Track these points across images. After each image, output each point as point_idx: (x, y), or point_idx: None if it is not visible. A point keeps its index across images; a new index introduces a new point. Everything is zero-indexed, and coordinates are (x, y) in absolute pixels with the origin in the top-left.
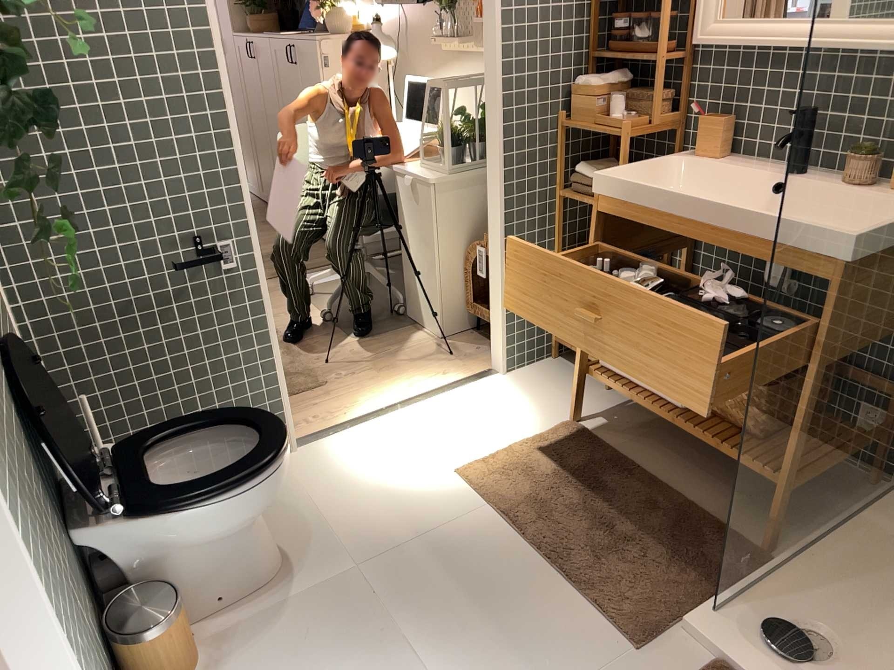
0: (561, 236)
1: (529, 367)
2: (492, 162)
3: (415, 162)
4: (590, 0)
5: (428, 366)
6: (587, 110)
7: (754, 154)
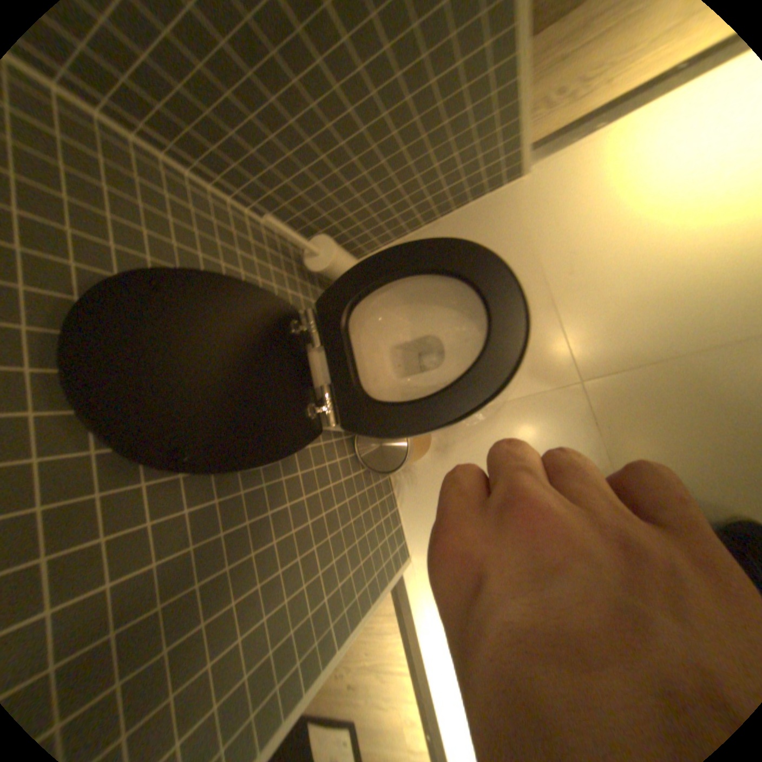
0: None
1: None
2: None
3: None
4: None
5: None
6: None
7: None
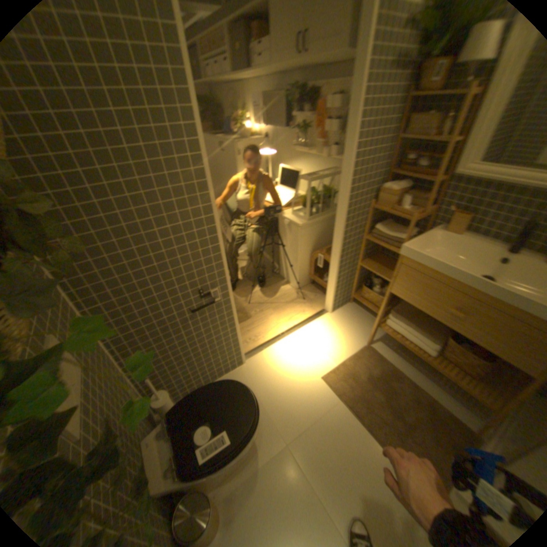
0: (363, 255)
1: (340, 307)
2: (337, 225)
3: (288, 210)
4: (396, 139)
5: (294, 305)
6: (387, 199)
7: (480, 231)
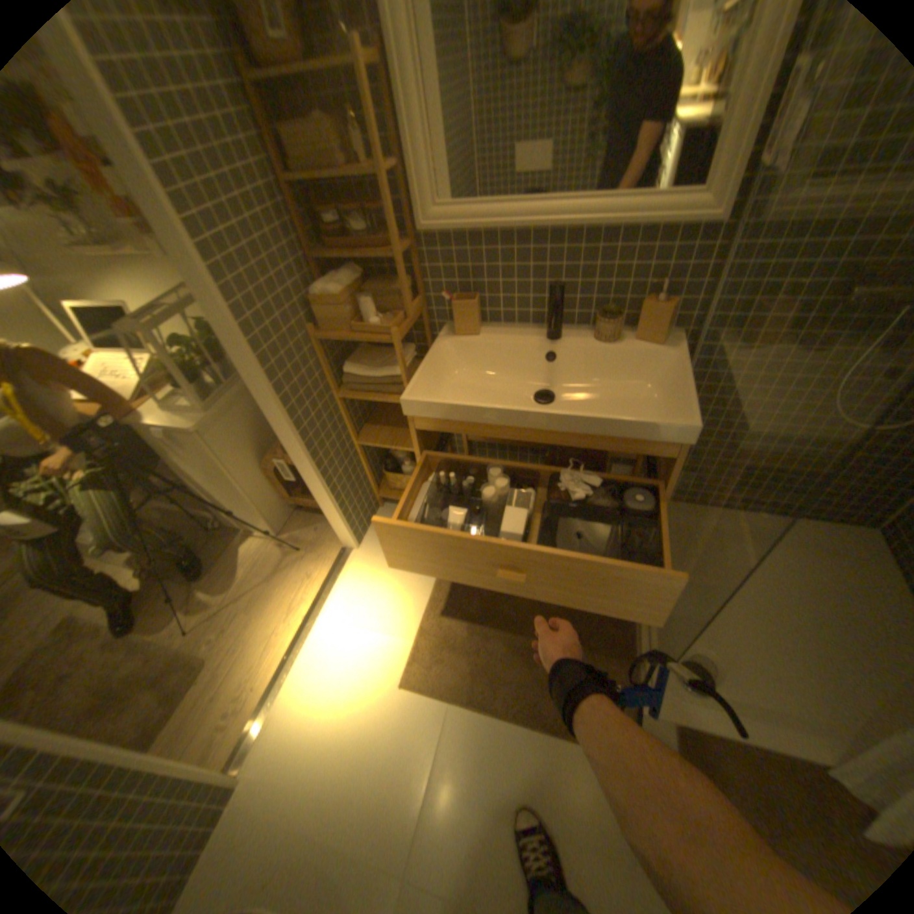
0: (354, 427)
1: (369, 526)
2: (267, 404)
3: (149, 403)
4: (282, 188)
5: (285, 573)
6: (335, 314)
7: (500, 317)
